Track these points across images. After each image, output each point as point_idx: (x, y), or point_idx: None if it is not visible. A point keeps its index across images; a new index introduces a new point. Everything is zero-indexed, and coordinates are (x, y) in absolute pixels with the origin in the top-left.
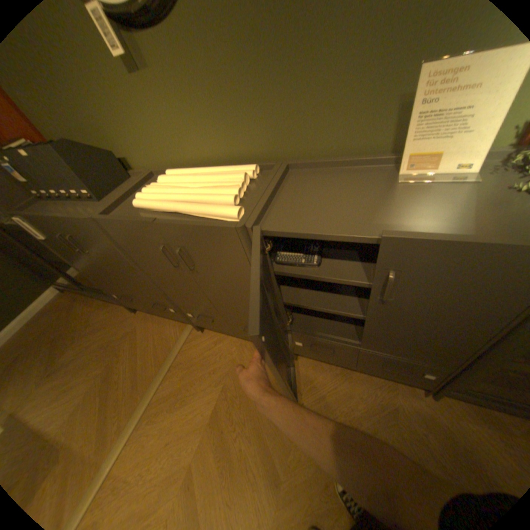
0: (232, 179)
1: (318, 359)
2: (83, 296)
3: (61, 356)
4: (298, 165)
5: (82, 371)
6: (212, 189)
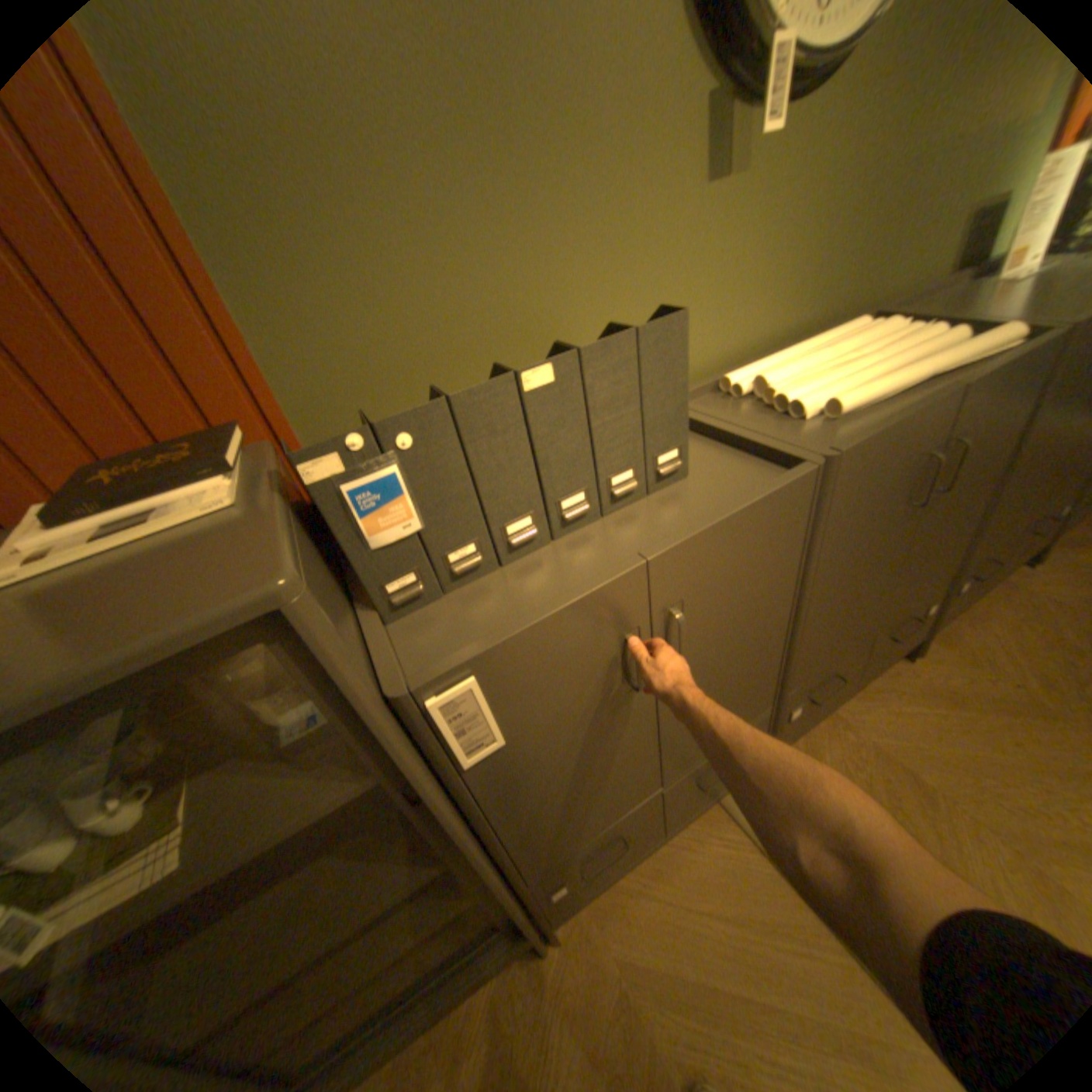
0: (899, 325)
1: (967, 606)
2: None
3: None
4: (899, 304)
5: None
6: (908, 337)
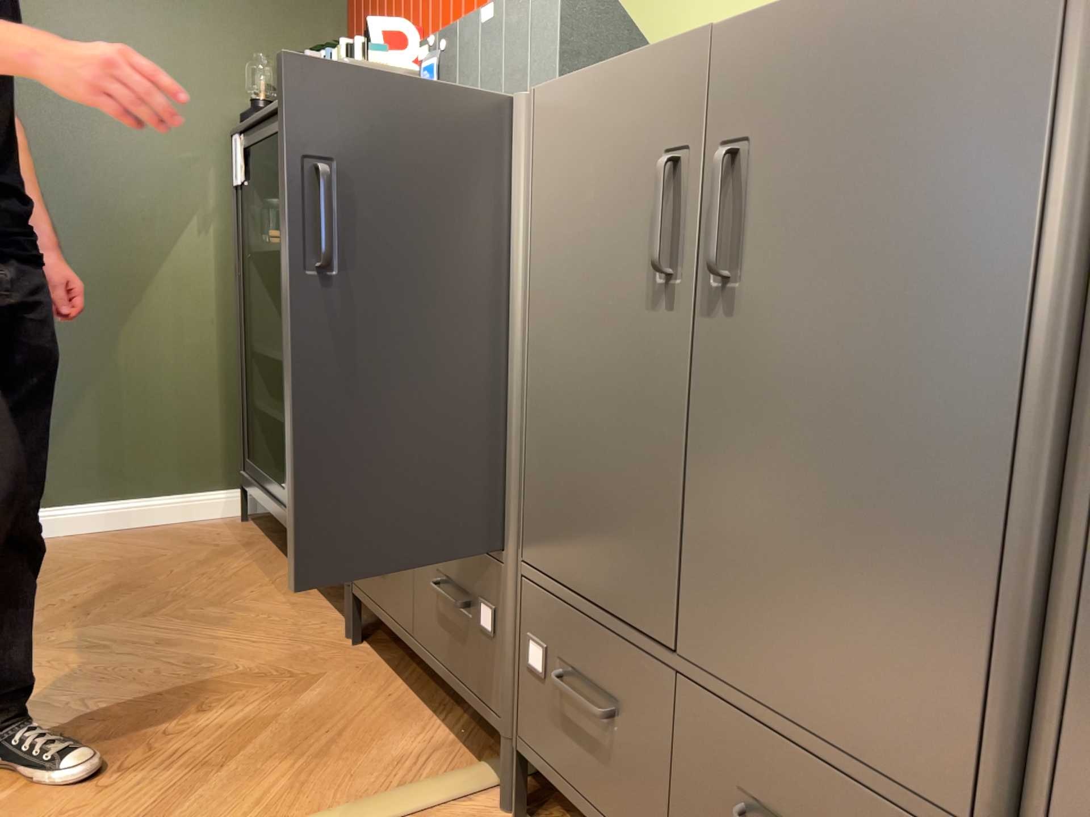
0: None
1: None
2: (274, 548)
3: (93, 625)
4: None
5: (88, 685)
6: None
